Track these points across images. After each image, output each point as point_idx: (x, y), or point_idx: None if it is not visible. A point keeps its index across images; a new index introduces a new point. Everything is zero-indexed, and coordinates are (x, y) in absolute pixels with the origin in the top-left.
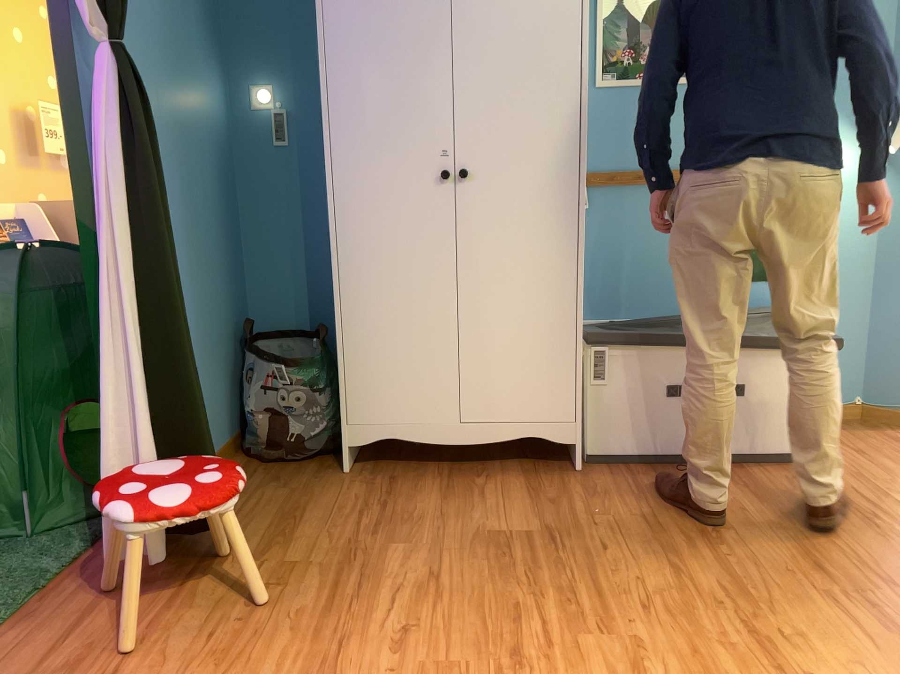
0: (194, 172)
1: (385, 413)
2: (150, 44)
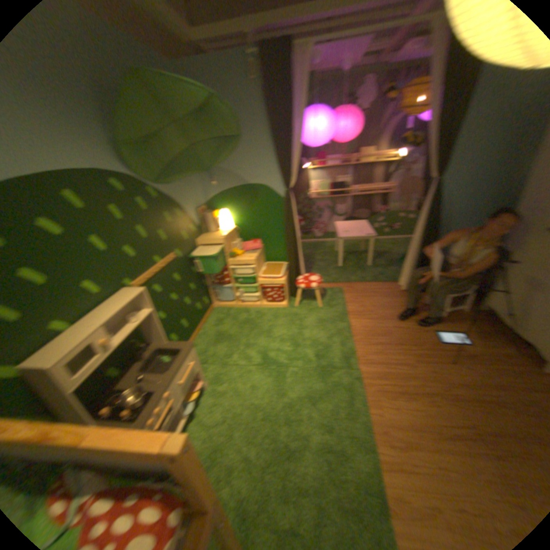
0: (493, 201)
1: (496, 301)
2: (479, 165)
